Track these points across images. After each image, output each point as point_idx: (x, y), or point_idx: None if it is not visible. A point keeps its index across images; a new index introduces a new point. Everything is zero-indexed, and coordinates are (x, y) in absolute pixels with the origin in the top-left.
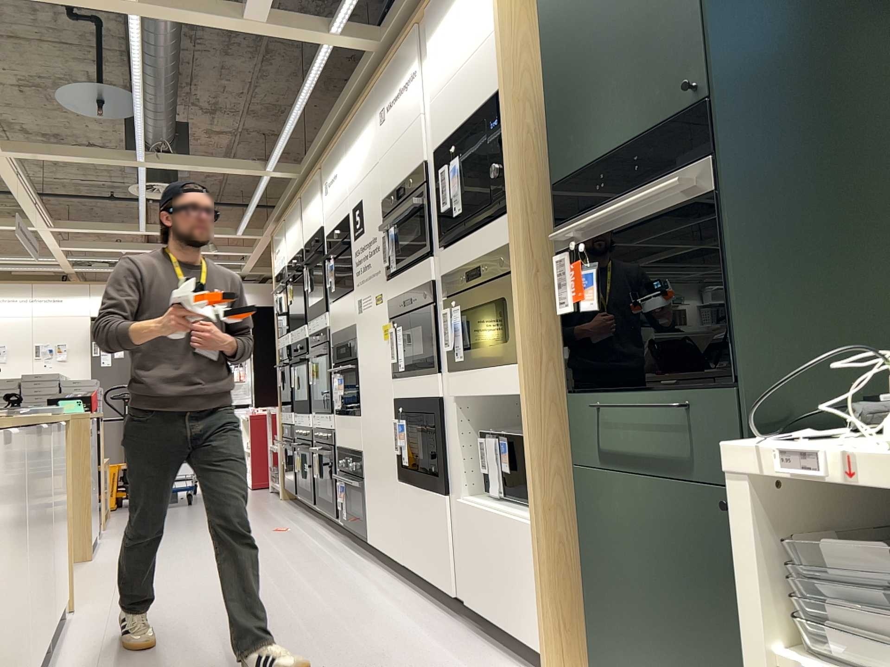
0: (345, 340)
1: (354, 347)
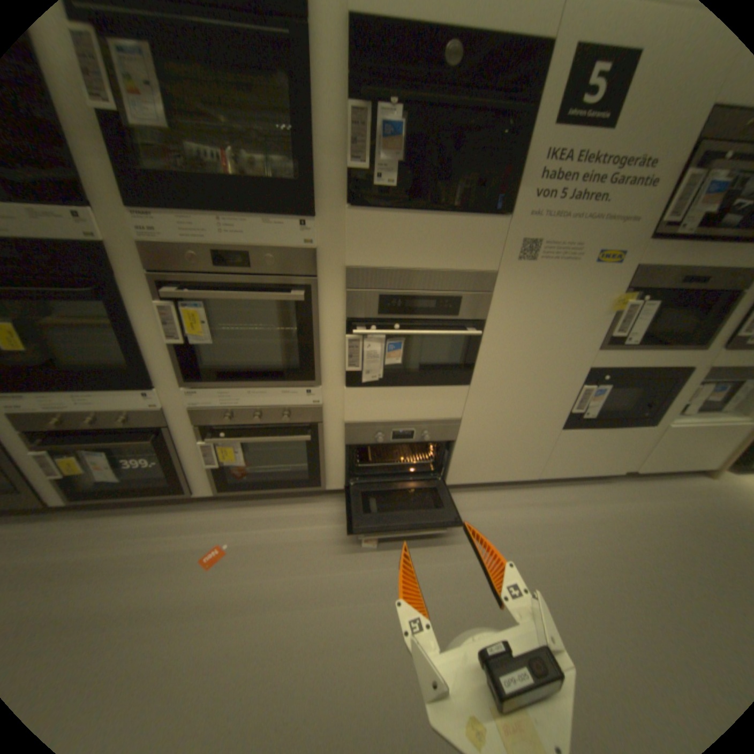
0: (434, 289)
1: (481, 303)
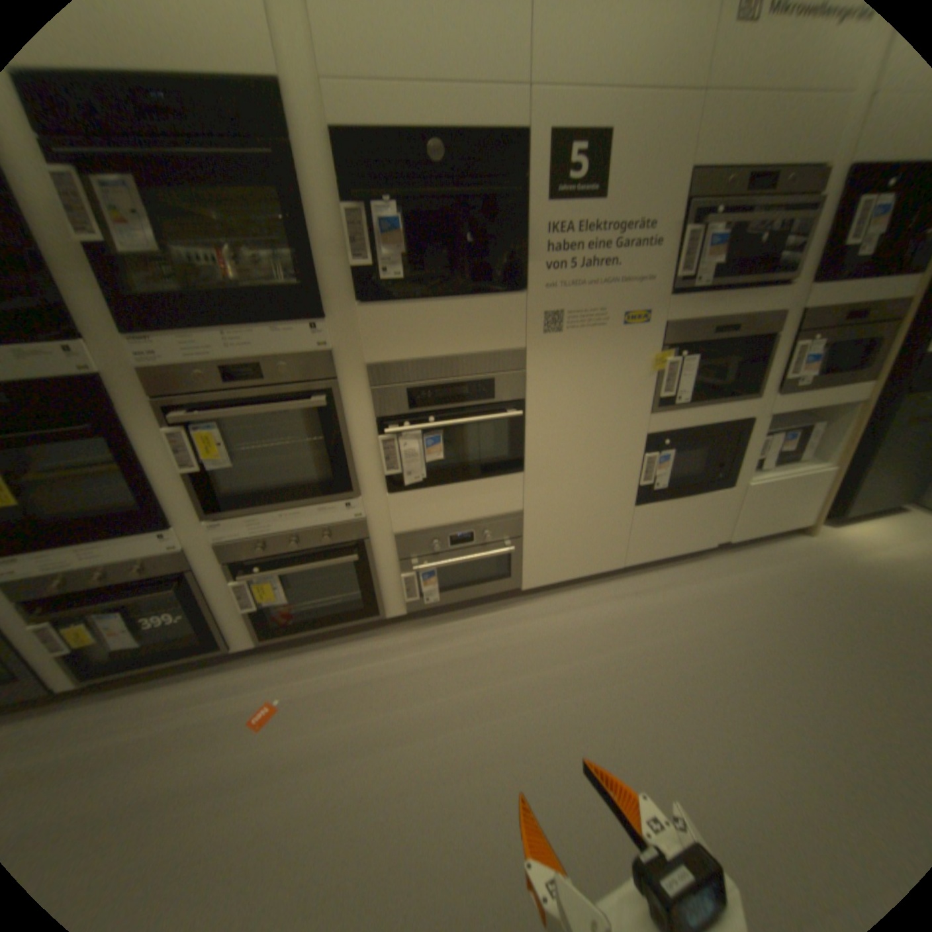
0: (463, 376)
1: (515, 383)
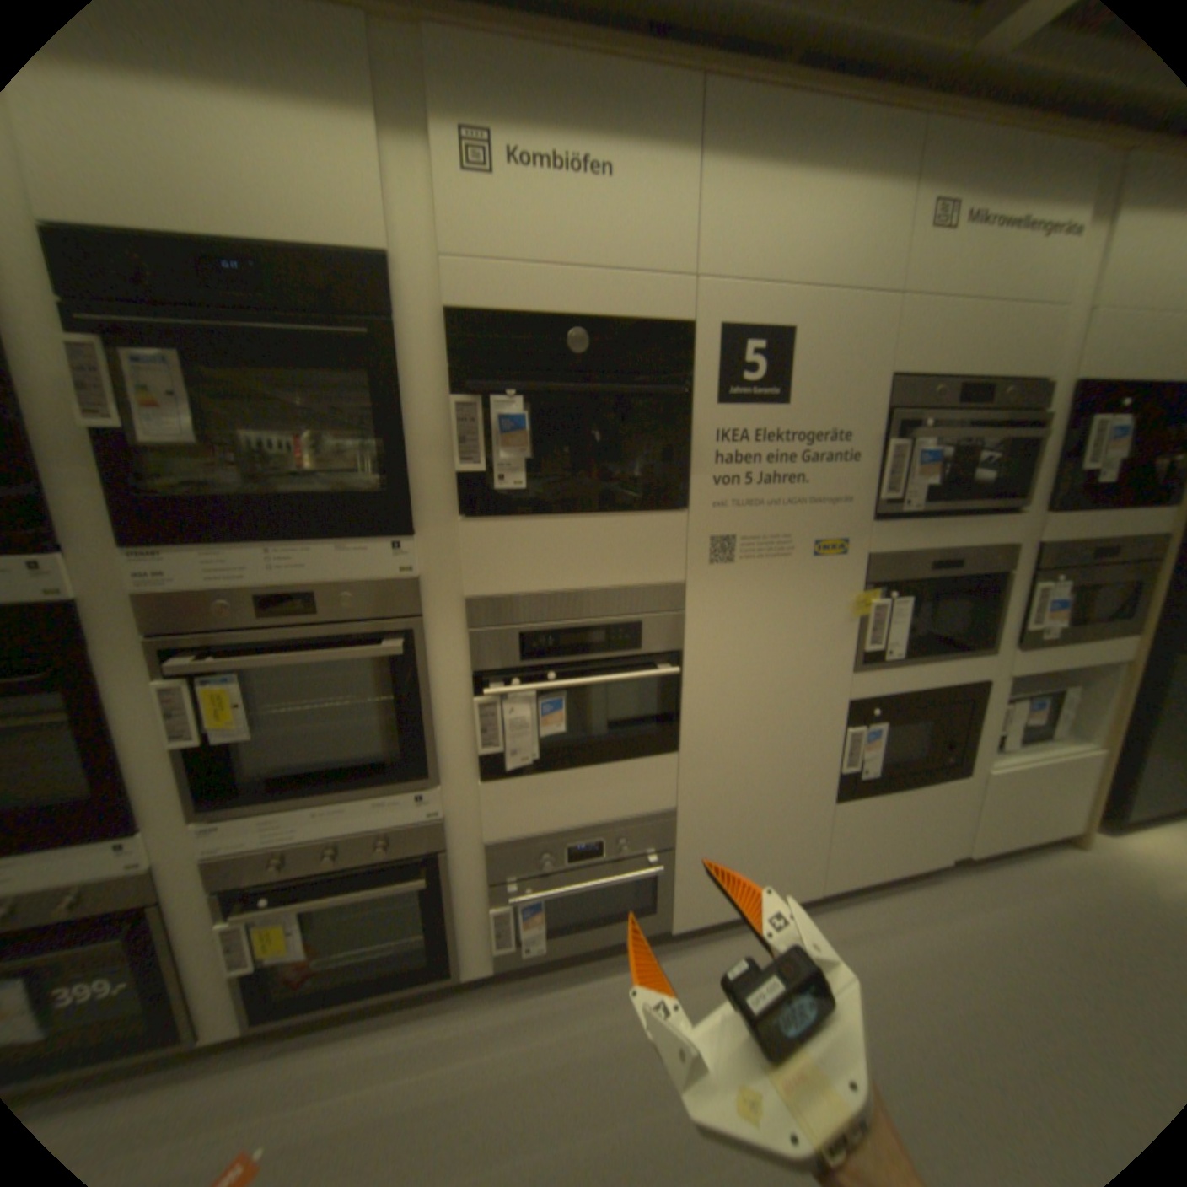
0: (599, 616)
1: (670, 628)
